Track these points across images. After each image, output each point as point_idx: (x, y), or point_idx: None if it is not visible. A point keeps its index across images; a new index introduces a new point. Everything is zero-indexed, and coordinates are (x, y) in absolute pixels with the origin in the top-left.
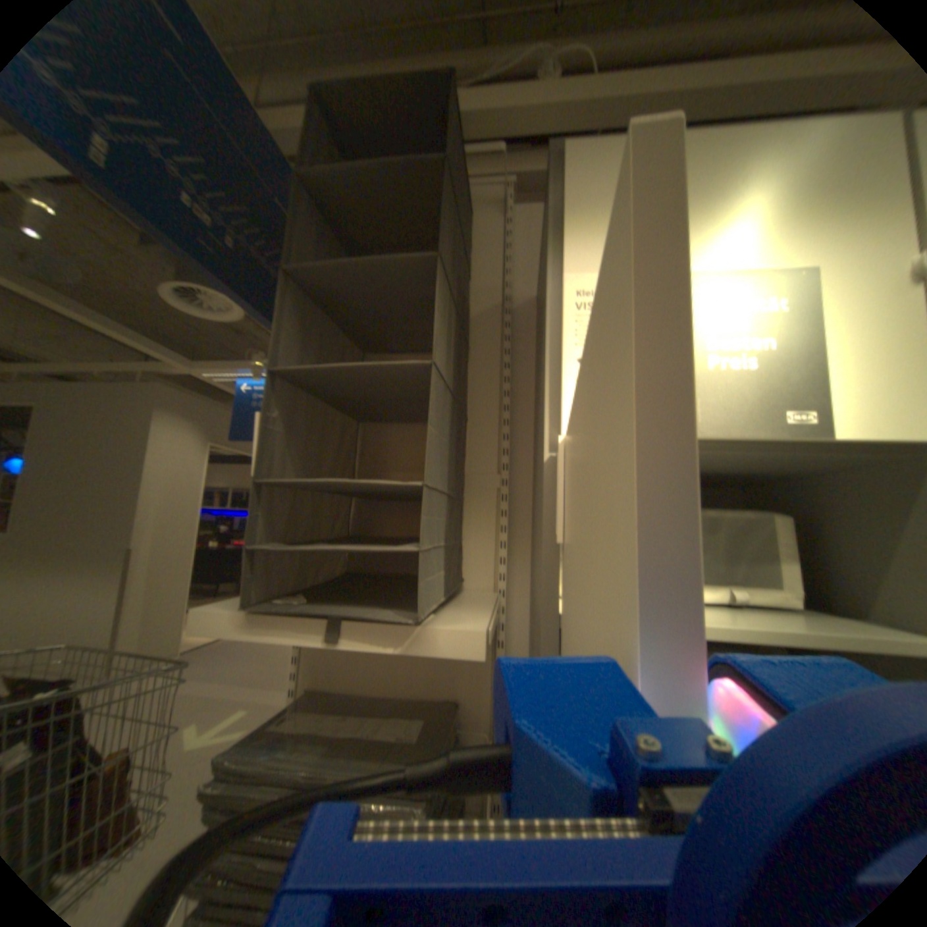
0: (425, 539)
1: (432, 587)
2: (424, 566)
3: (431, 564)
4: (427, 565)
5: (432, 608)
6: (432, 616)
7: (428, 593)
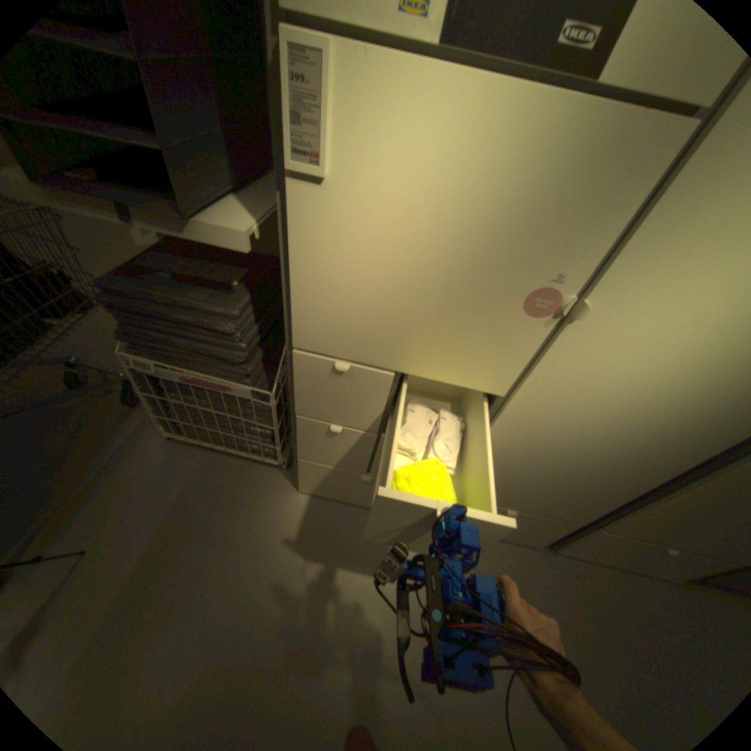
0: (166, 132)
1: (200, 180)
2: (174, 163)
3: (192, 156)
4: (183, 159)
5: (205, 200)
6: (201, 208)
7: (194, 187)
